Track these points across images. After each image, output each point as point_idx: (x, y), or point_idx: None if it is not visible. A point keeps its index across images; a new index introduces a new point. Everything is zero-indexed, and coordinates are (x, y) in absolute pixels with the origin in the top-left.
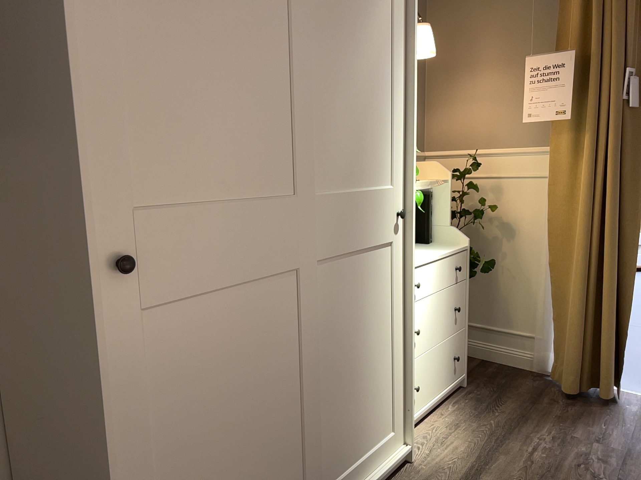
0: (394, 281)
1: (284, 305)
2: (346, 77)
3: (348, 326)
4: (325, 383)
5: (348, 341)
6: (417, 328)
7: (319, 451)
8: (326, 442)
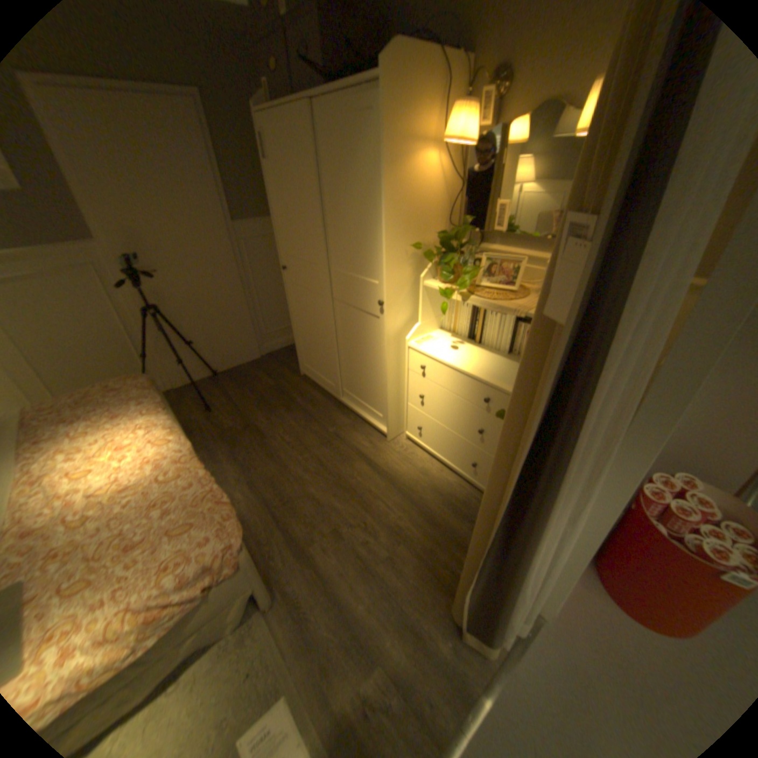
0: (382, 342)
1: (321, 306)
2: (344, 204)
3: (354, 340)
4: (344, 353)
5: (354, 347)
6: (421, 396)
7: (341, 374)
8: (346, 377)
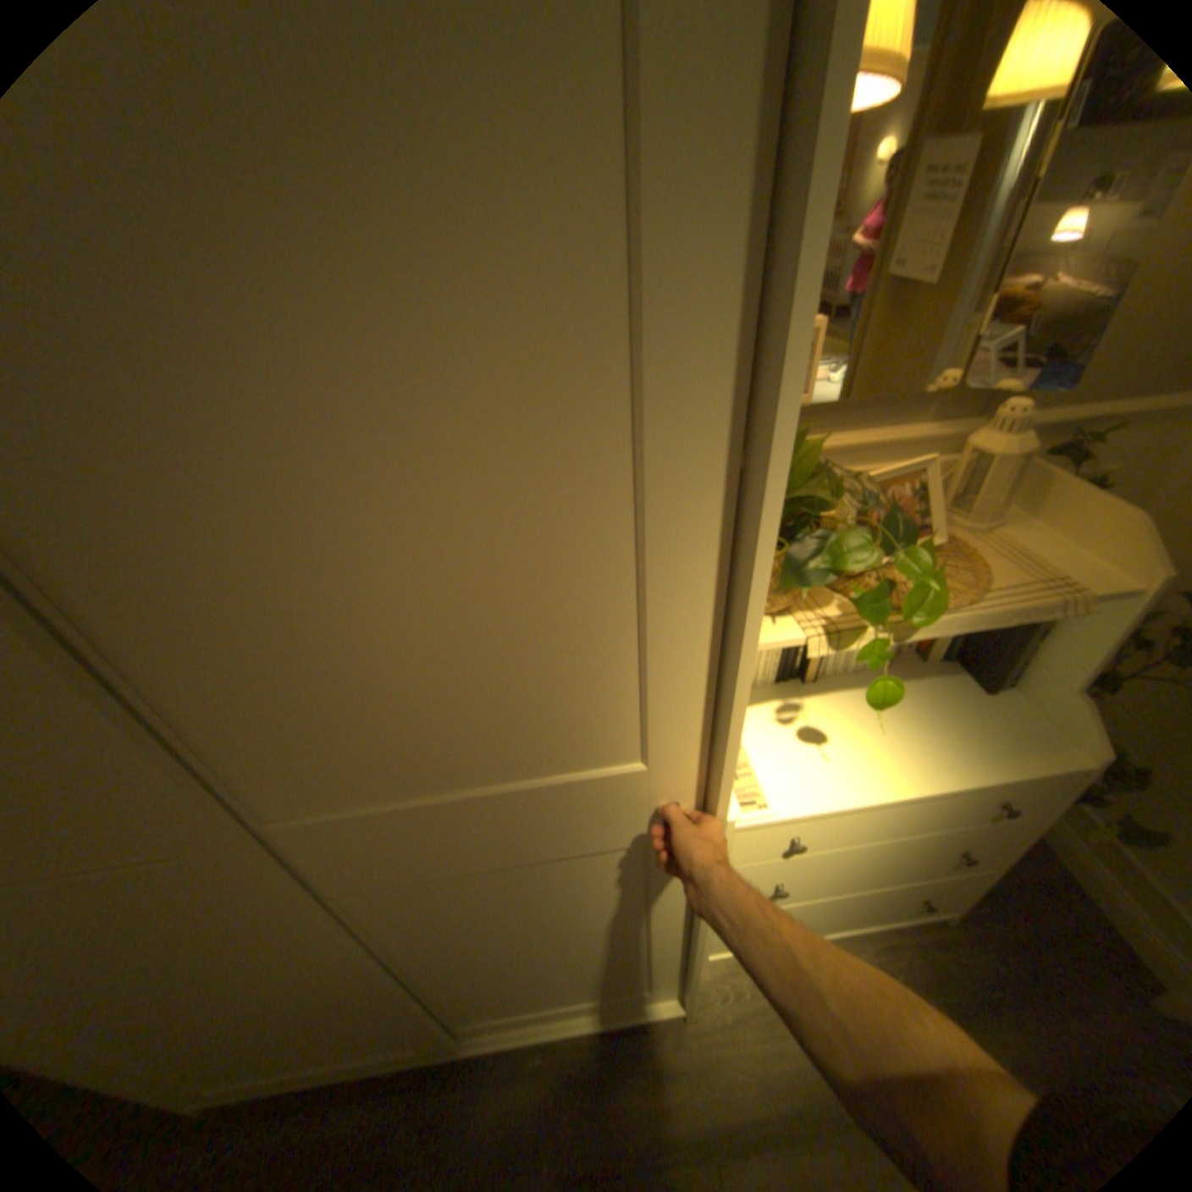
0: (658, 888)
1: (244, 958)
2: (292, 547)
3: (489, 938)
4: (438, 979)
5: (495, 949)
6: (784, 896)
7: (436, 1020)
8: (462, 1009)
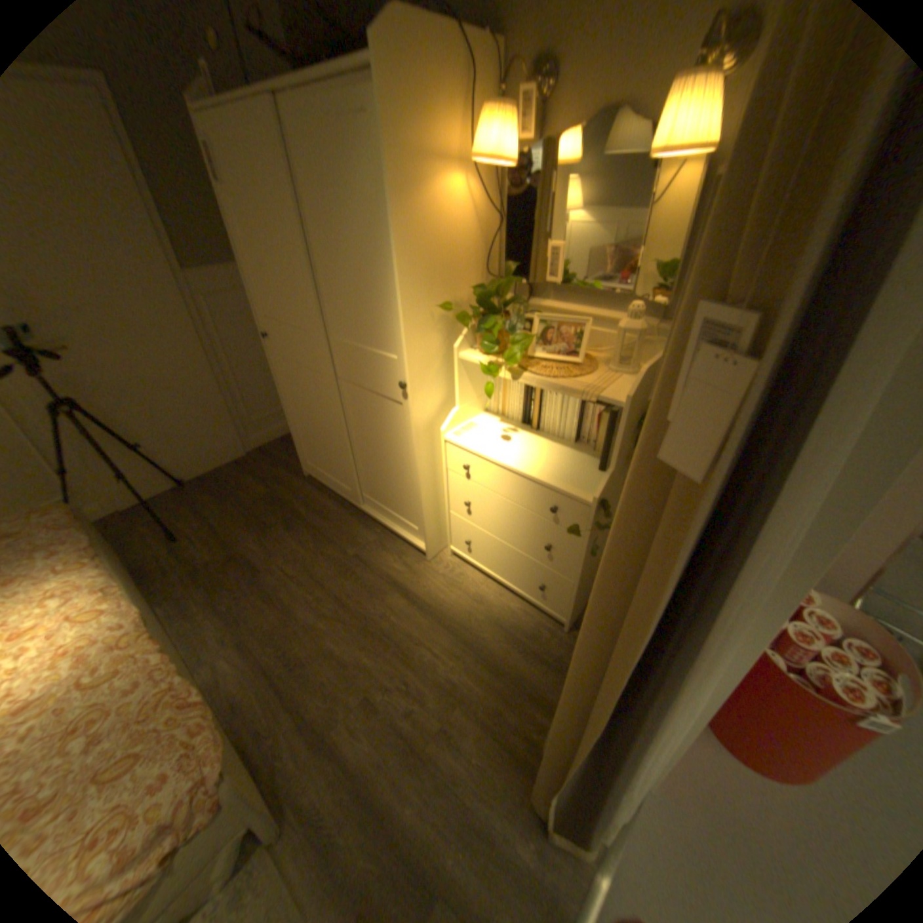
0: (409, 436)
1: (321, 389)
2: (339, 251)
3: (371, 433)
4: (360, 449)
5: (372, 442)
6: (467, 503)
7: (359, 477)
8: (366, 479)
